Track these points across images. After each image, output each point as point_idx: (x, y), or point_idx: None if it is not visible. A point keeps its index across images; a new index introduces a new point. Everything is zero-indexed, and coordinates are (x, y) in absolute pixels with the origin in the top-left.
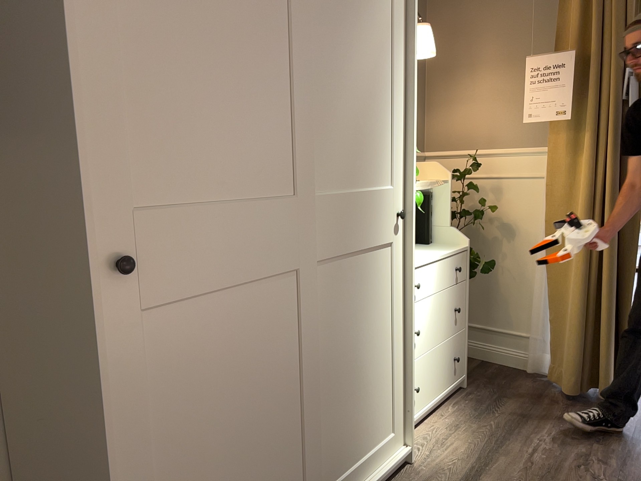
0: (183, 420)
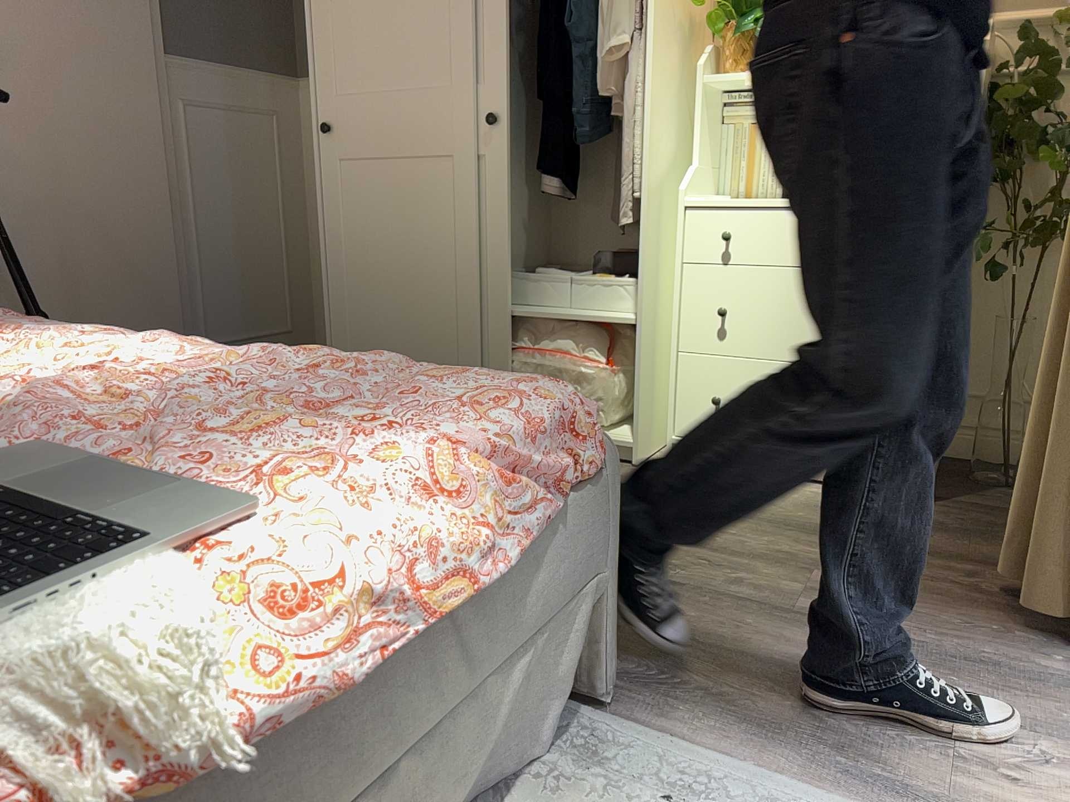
0: (349, 250)
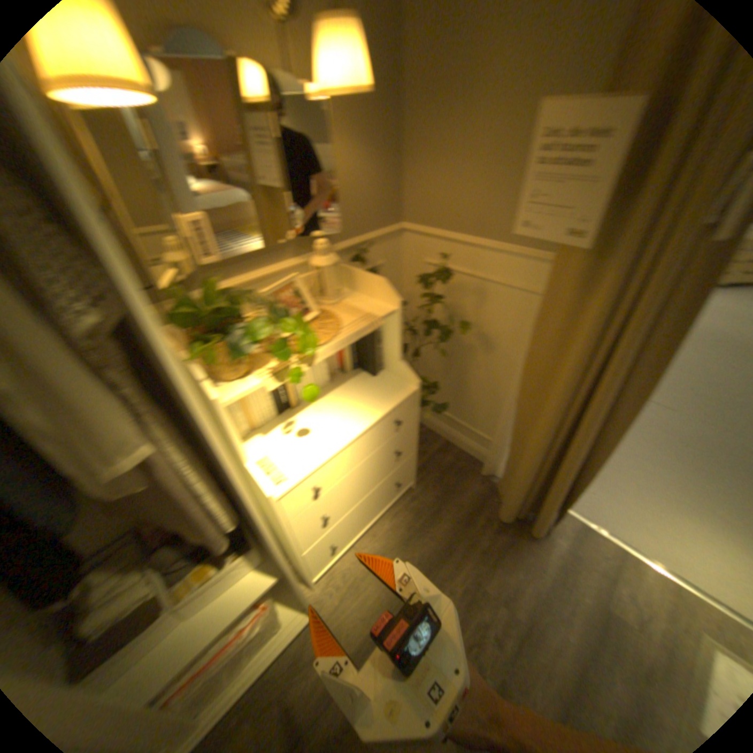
0: None
